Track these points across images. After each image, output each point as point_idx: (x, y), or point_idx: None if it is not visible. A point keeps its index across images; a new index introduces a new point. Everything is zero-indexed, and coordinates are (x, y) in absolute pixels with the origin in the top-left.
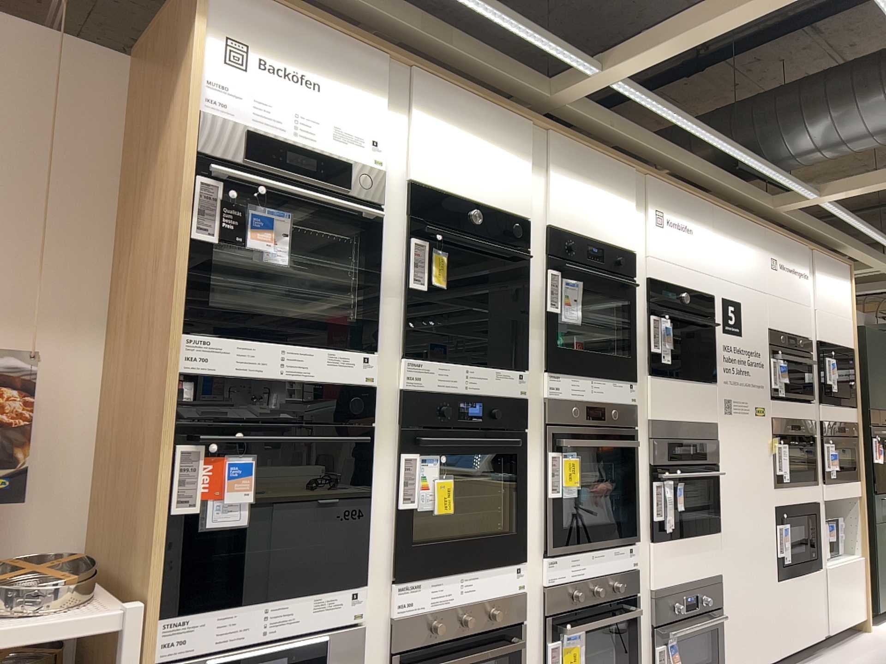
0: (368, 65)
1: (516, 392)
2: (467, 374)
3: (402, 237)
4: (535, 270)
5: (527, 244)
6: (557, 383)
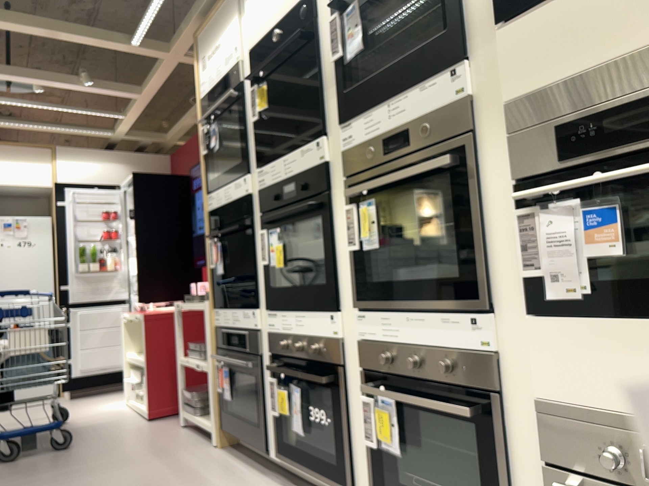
0: (227, 4)
1: (317, 160)
2: (283, 163)
3: (251, 90)
4: (324, 28)
5: (318, 9)
6: (352, 129)
